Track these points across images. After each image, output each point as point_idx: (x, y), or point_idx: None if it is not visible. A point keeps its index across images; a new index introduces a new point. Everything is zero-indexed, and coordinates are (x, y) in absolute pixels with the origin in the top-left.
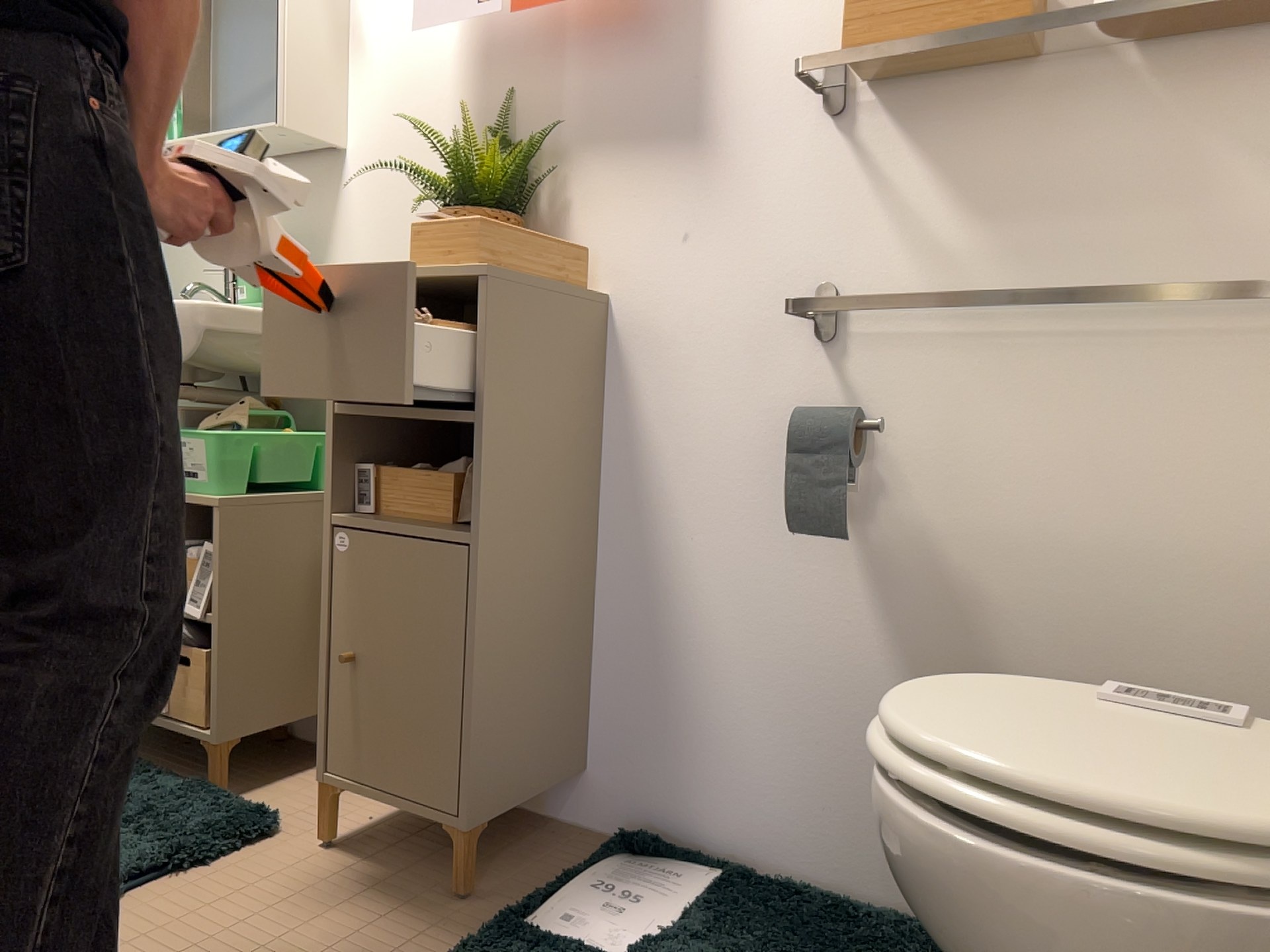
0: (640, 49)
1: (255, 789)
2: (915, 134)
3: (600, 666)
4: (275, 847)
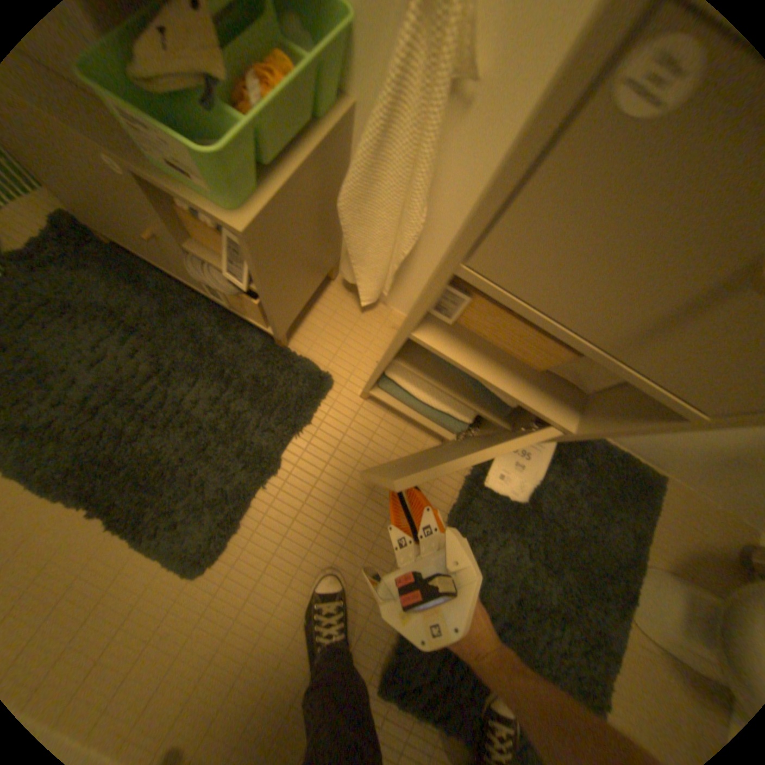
0: None
1: (301, 329)
2: None
3: None
4: (340, 400)
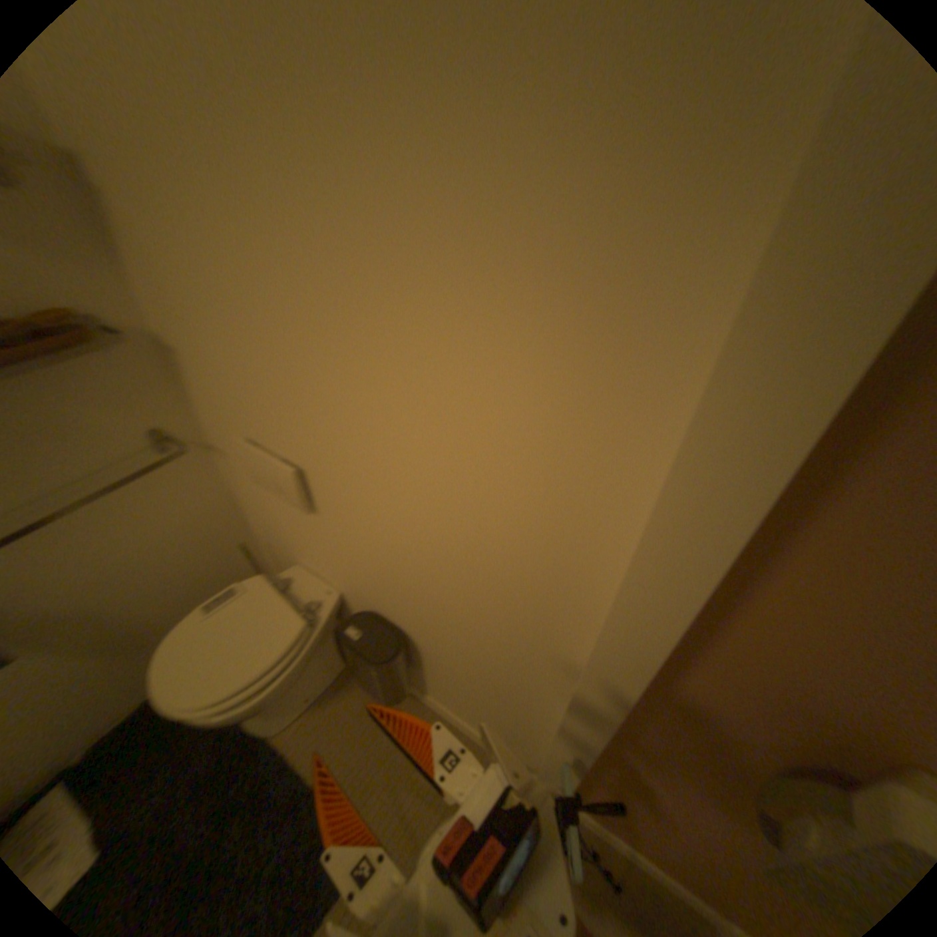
0: None
1: None
2: None
3: None
4: None
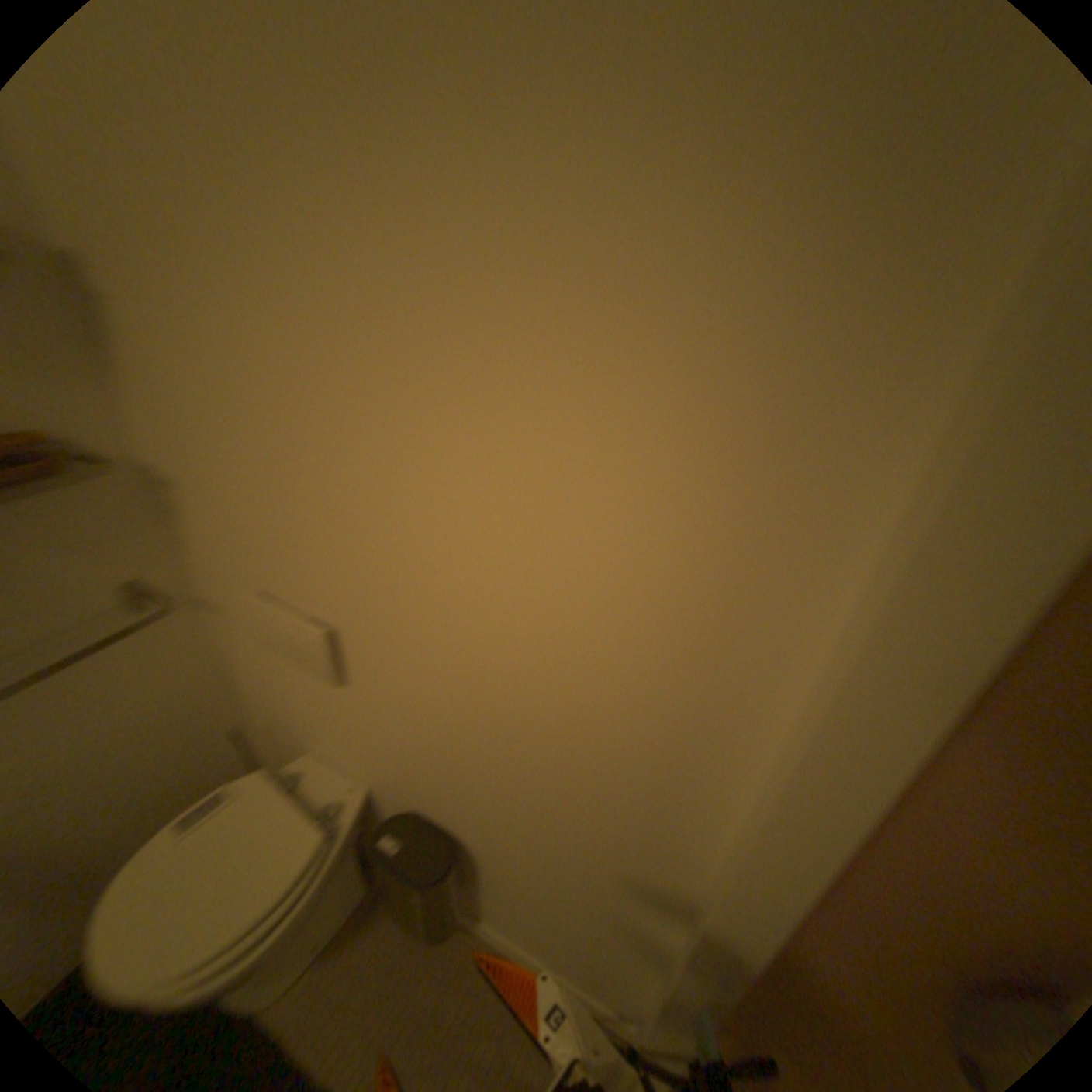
0: None
1: None
2: None
3: None
4: None
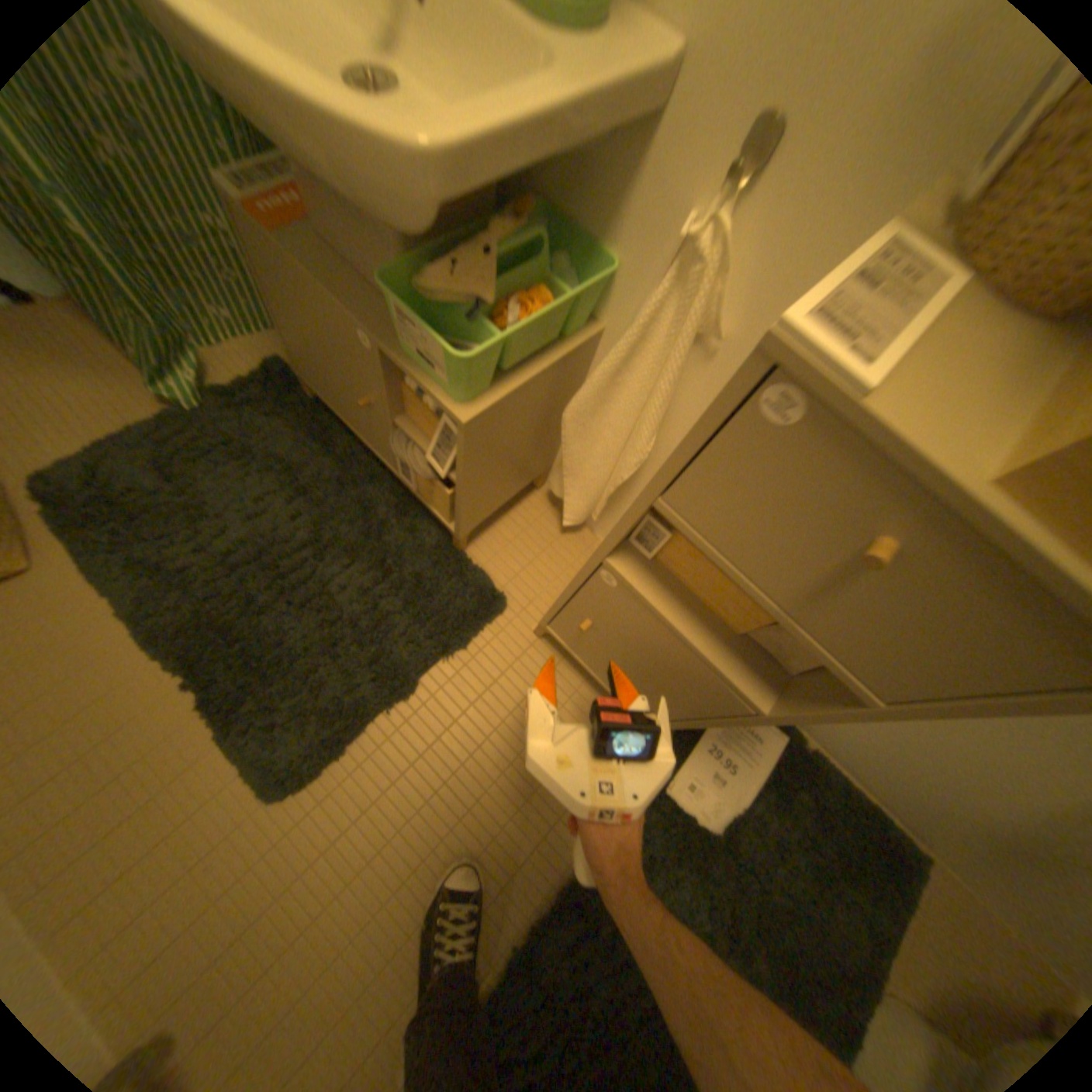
0: None
1: (486, 535)
2: None
3: None
4: (509, 629)
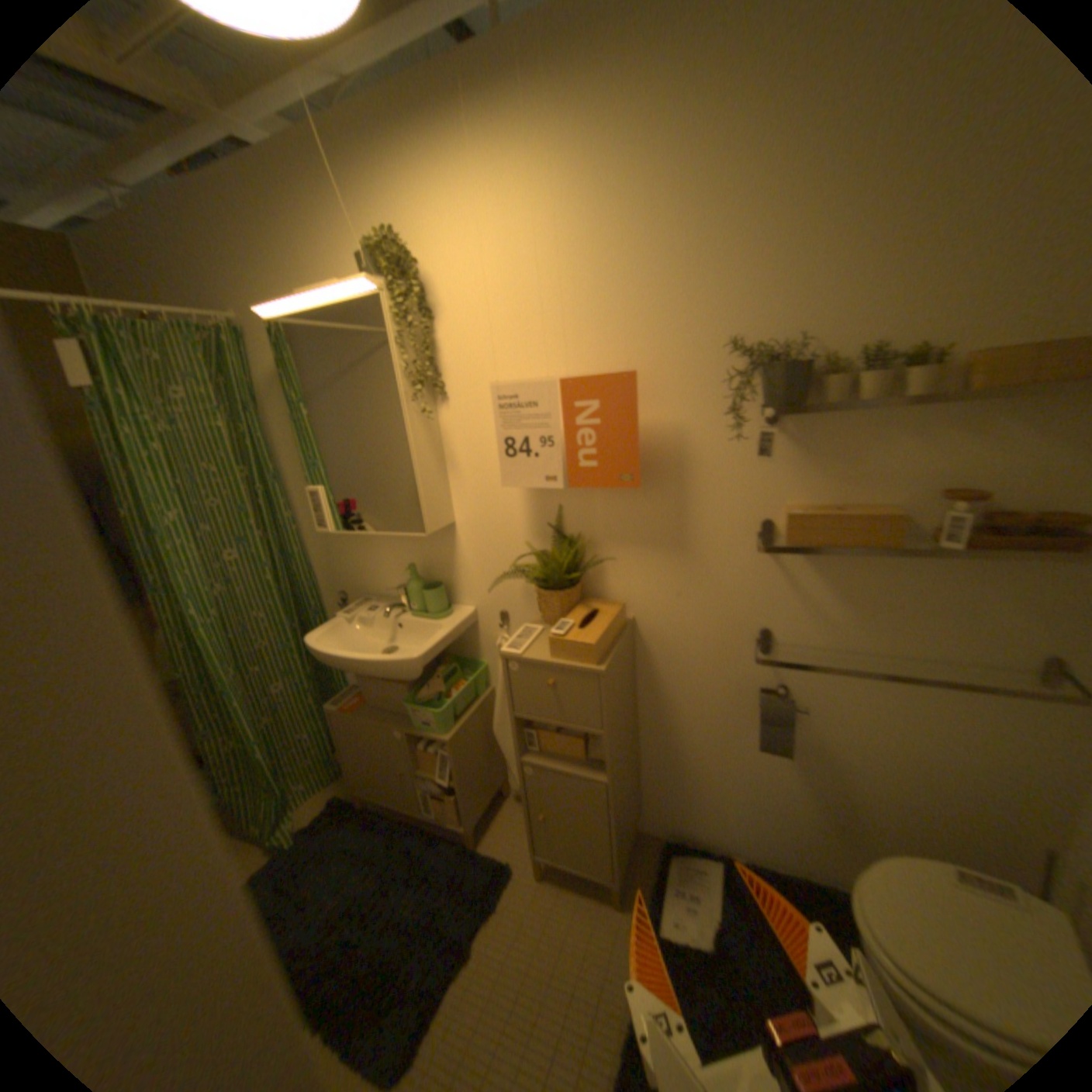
0: (642, 496)
1: (484, 839)
2: (816, 563)
3: (645, 774)
4: (517, 888)
